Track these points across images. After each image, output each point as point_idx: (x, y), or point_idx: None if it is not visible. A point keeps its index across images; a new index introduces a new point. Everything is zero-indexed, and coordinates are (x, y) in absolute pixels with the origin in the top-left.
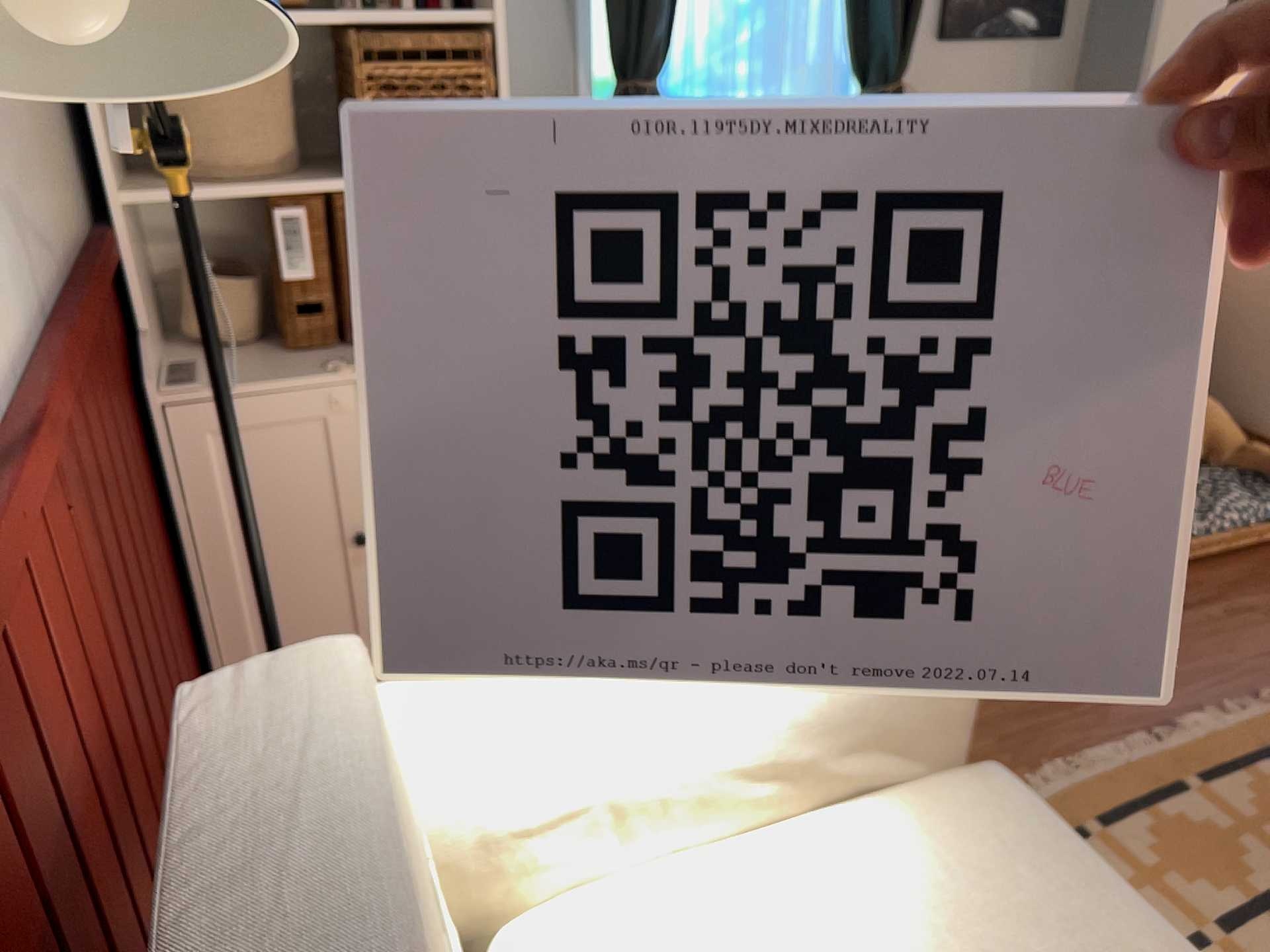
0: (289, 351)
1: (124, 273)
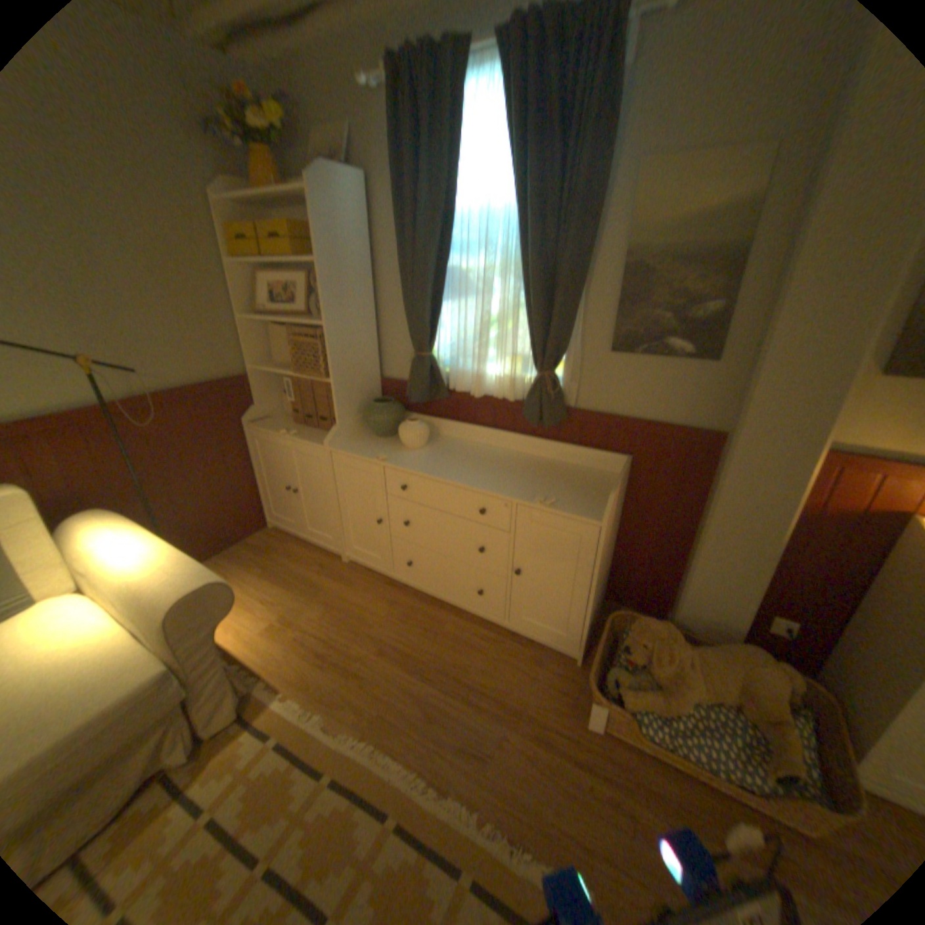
0: (293, 421)
1: (251, 386)
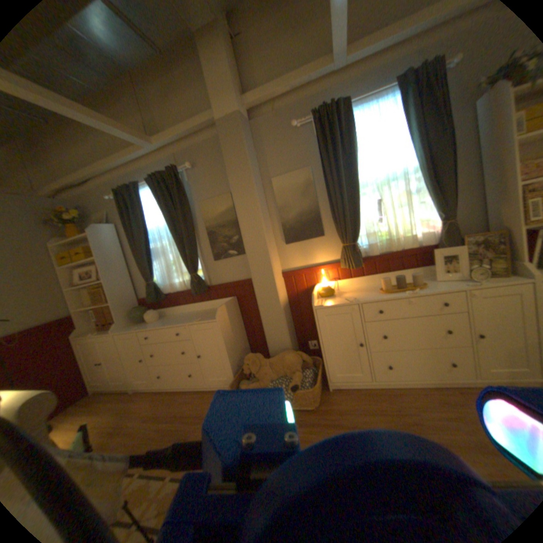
0: (96, 331)
1: (72, 321)
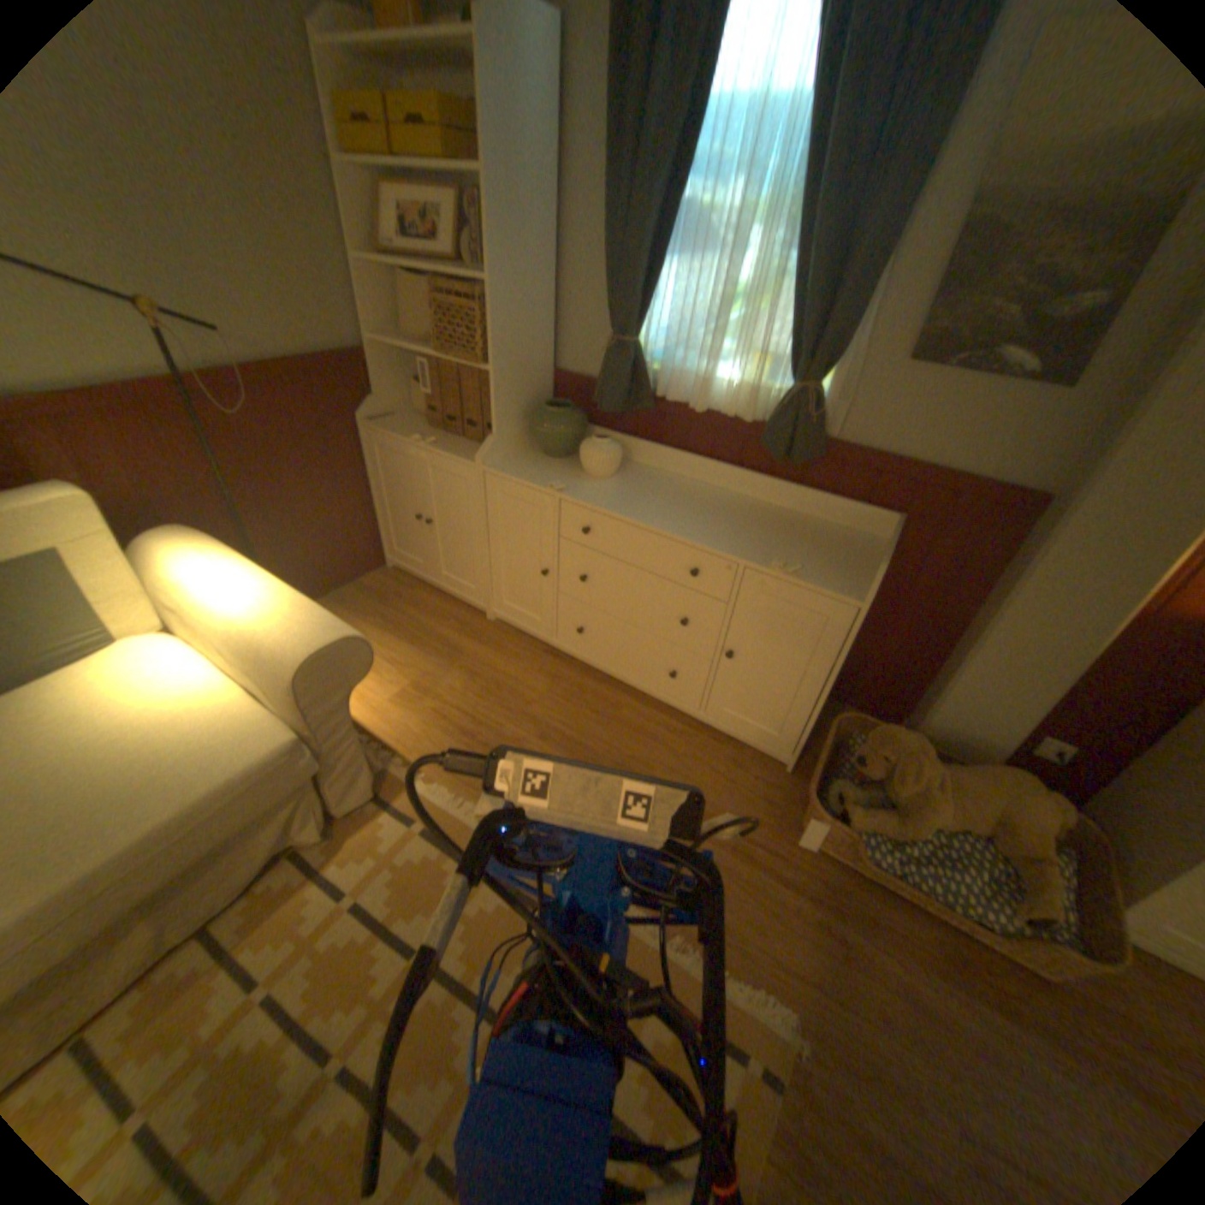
0: (427, 425)
1: (369, 367)
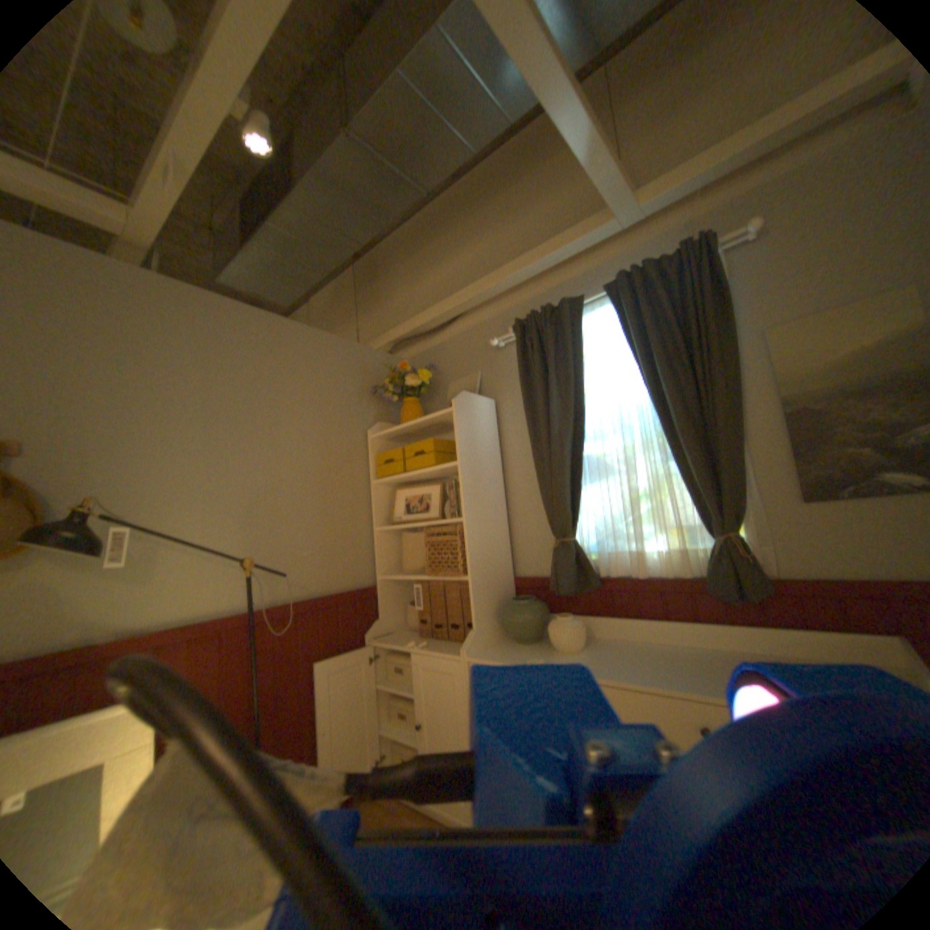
0: (419, 636)
1: (379, 599)
